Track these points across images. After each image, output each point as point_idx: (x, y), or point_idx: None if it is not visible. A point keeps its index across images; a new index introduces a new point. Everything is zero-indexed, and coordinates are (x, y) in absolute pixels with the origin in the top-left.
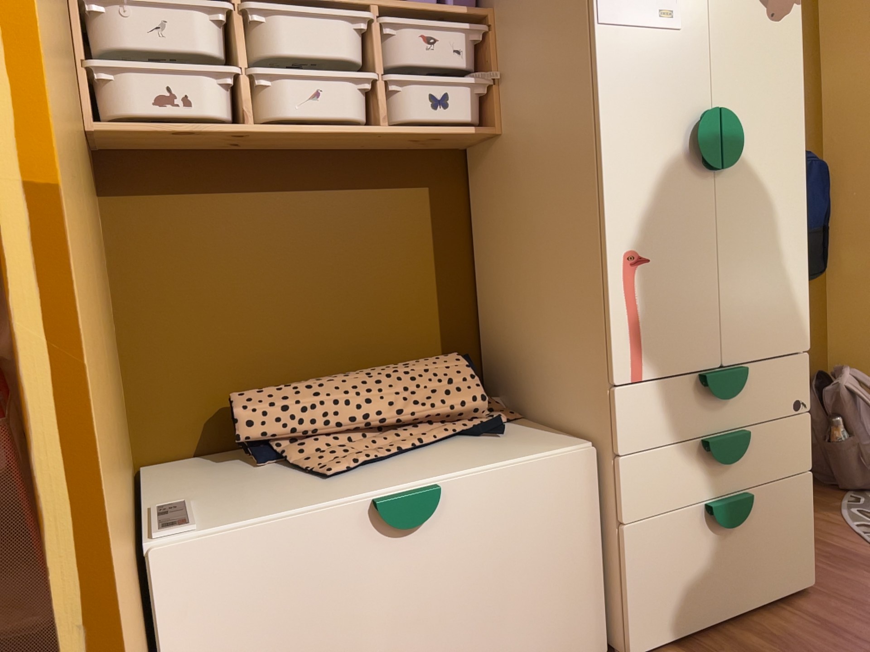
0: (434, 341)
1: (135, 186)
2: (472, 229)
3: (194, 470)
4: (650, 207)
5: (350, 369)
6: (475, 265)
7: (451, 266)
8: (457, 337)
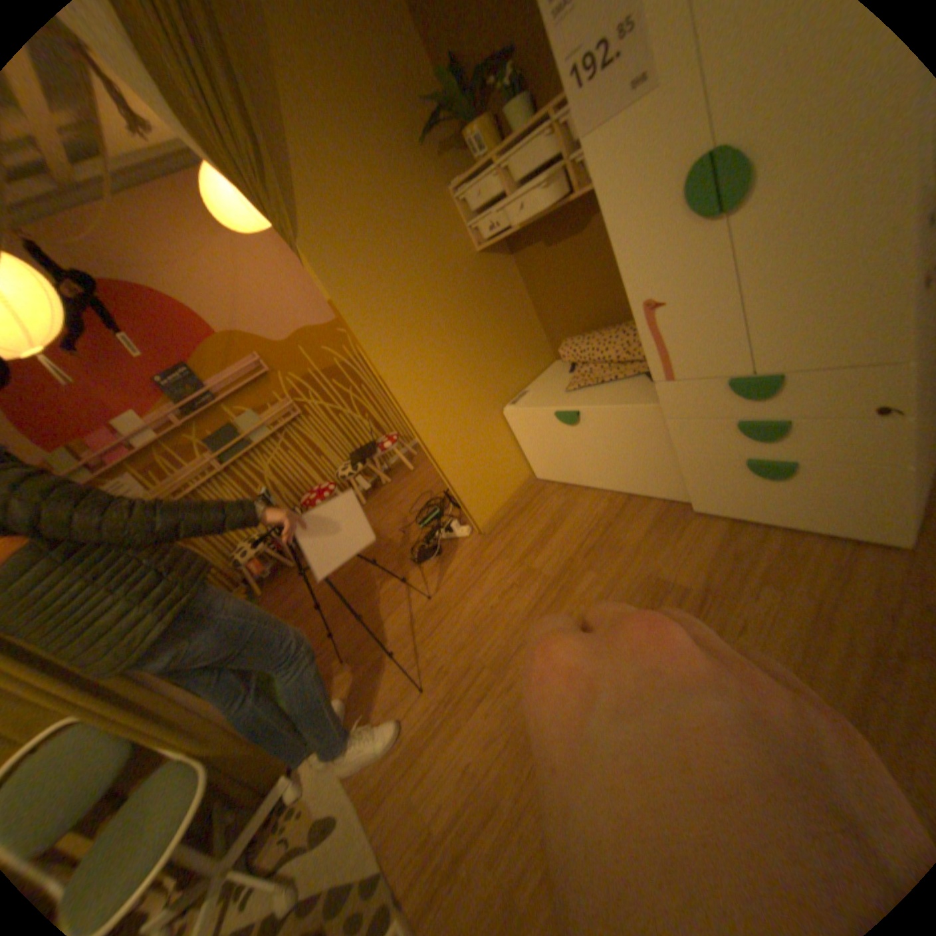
0: None
1: (519, 244)
2: None
3: (559, 367)
4: (657, 263)
5: (630, 315)
6: None
7: None
8: None
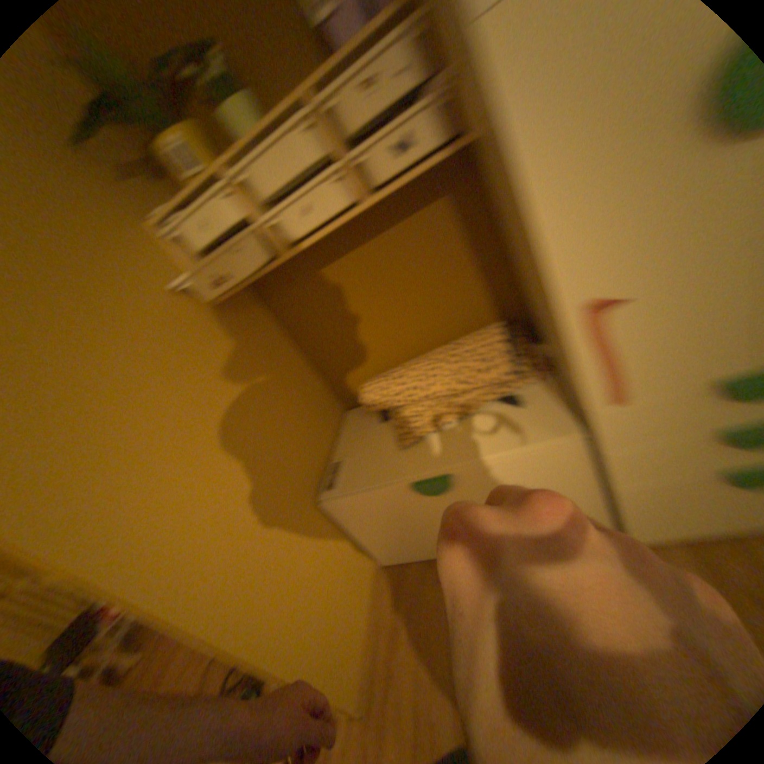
0: (487, 310)
1: (273, 291)
2: (498, 213)
3: (362, 420)
4: (620, 240)
5: (432, 344)
6: (508, 243)
7: (487, 252)
8: (506, 302)
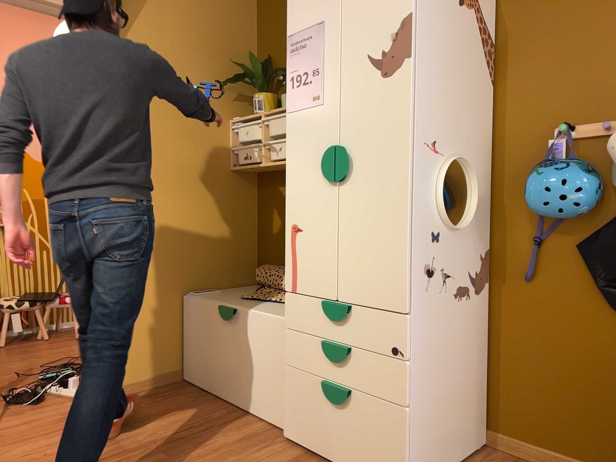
0: None
1: (264, 183)
2: None
3: (251, 288)
4: (303, 201)
5: None
6: None
7: None
8: None
